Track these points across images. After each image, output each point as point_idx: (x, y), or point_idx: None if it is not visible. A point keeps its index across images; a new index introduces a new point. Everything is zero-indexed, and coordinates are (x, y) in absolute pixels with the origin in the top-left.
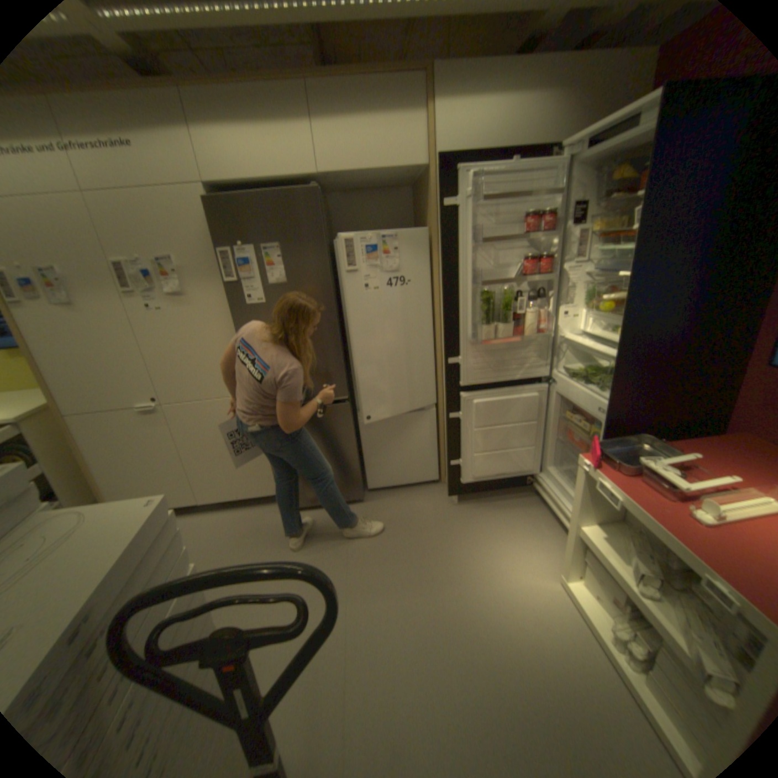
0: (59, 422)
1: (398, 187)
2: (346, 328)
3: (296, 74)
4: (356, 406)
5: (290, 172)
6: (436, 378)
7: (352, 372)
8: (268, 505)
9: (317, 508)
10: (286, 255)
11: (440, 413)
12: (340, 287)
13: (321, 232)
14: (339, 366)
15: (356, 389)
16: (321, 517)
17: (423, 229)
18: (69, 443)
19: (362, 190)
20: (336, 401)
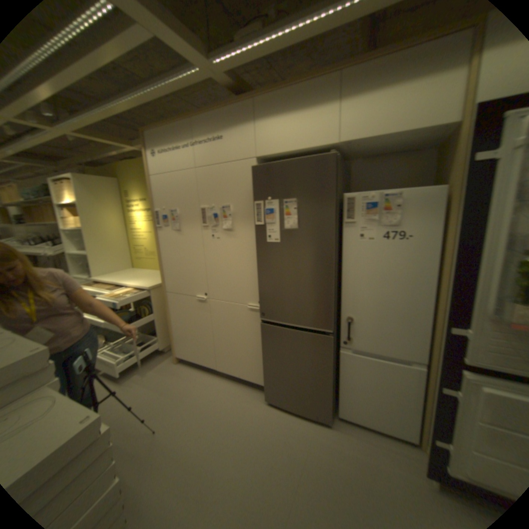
0: (164, 294)
1: (423, 149)
2: (343, 270)
3: (334, 67)
4: (341, 340)
5: (318, 143)
6: (434, 339)
7: (342, 309)
8: (258, 392)
9: (291, 414)
10: (301, 208)
11: (434, 377)
12: (344, 235)
13: (333, 190)
14: (329, 303)
15: (343, 325)
16: (292, 425)
17: (443, 186)
18: (166, 307)
19: (385, 155)
20: (322, 331)
